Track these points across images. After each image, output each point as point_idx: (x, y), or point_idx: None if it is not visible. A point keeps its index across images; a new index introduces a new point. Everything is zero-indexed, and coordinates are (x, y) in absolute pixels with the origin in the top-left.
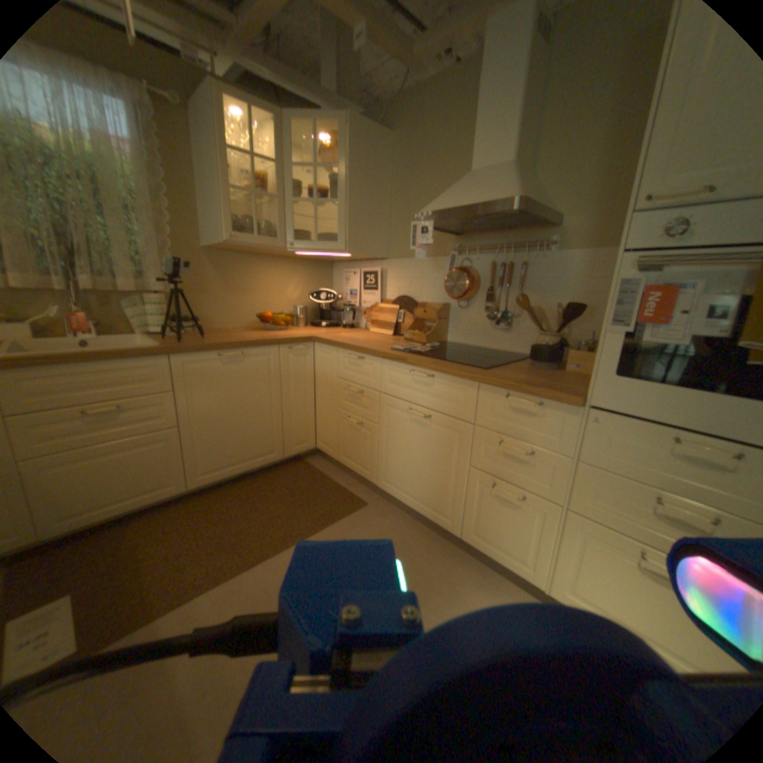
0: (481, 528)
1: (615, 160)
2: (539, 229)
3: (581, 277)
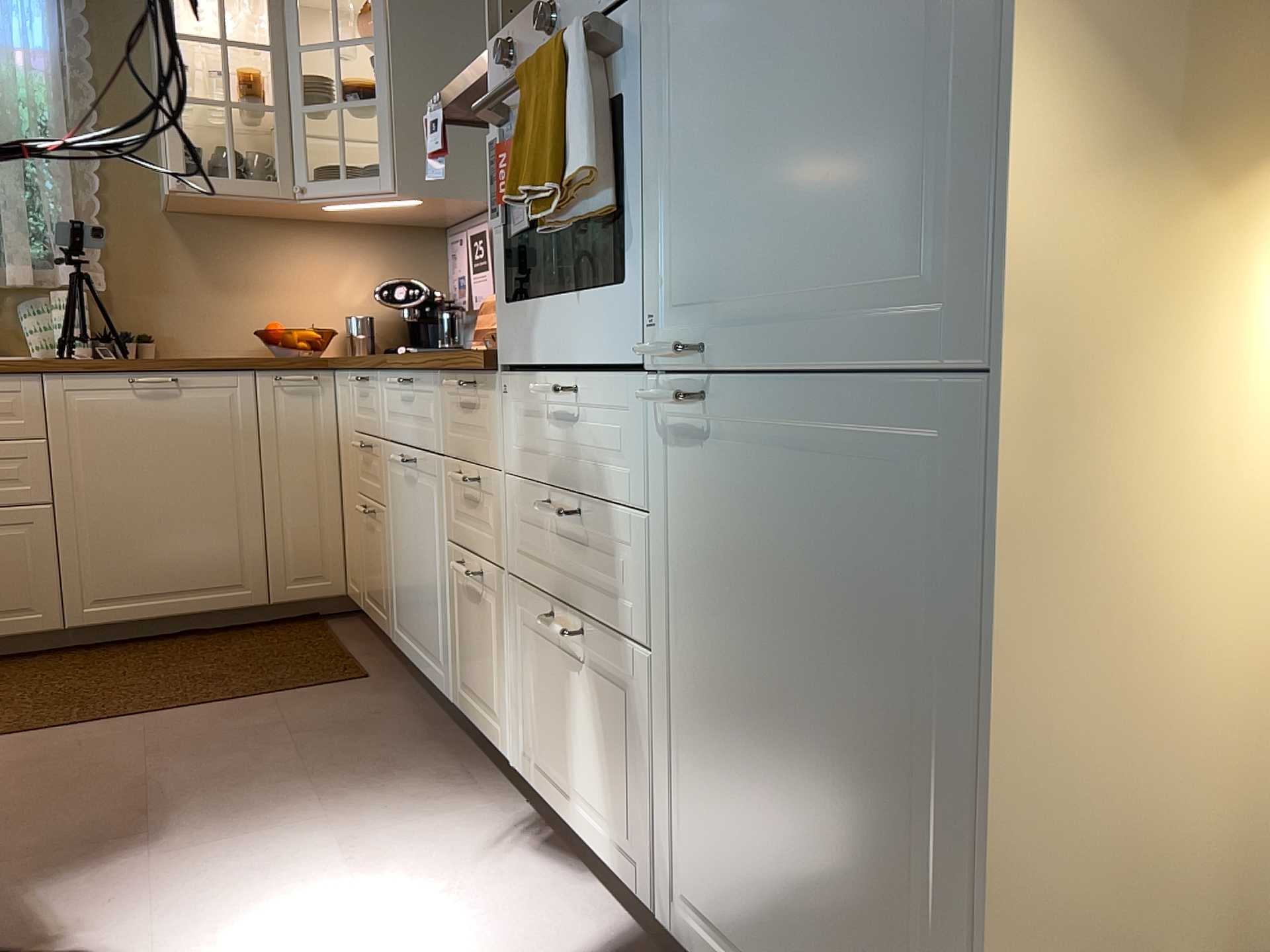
0: (464, 668)
1: None
2: None
3: None
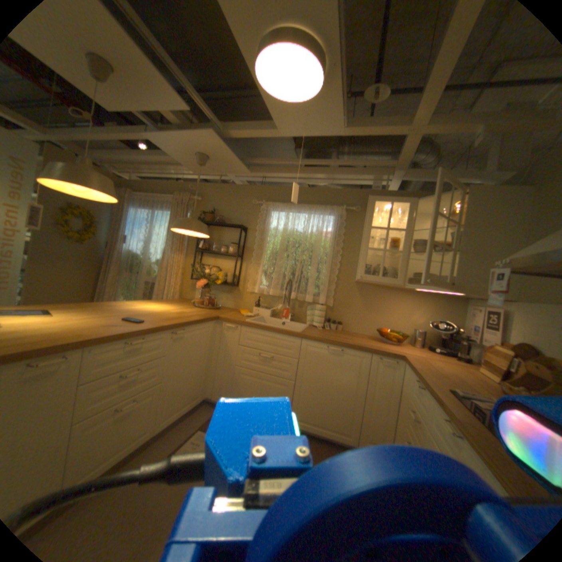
0: None
1: None
2: None
3: None
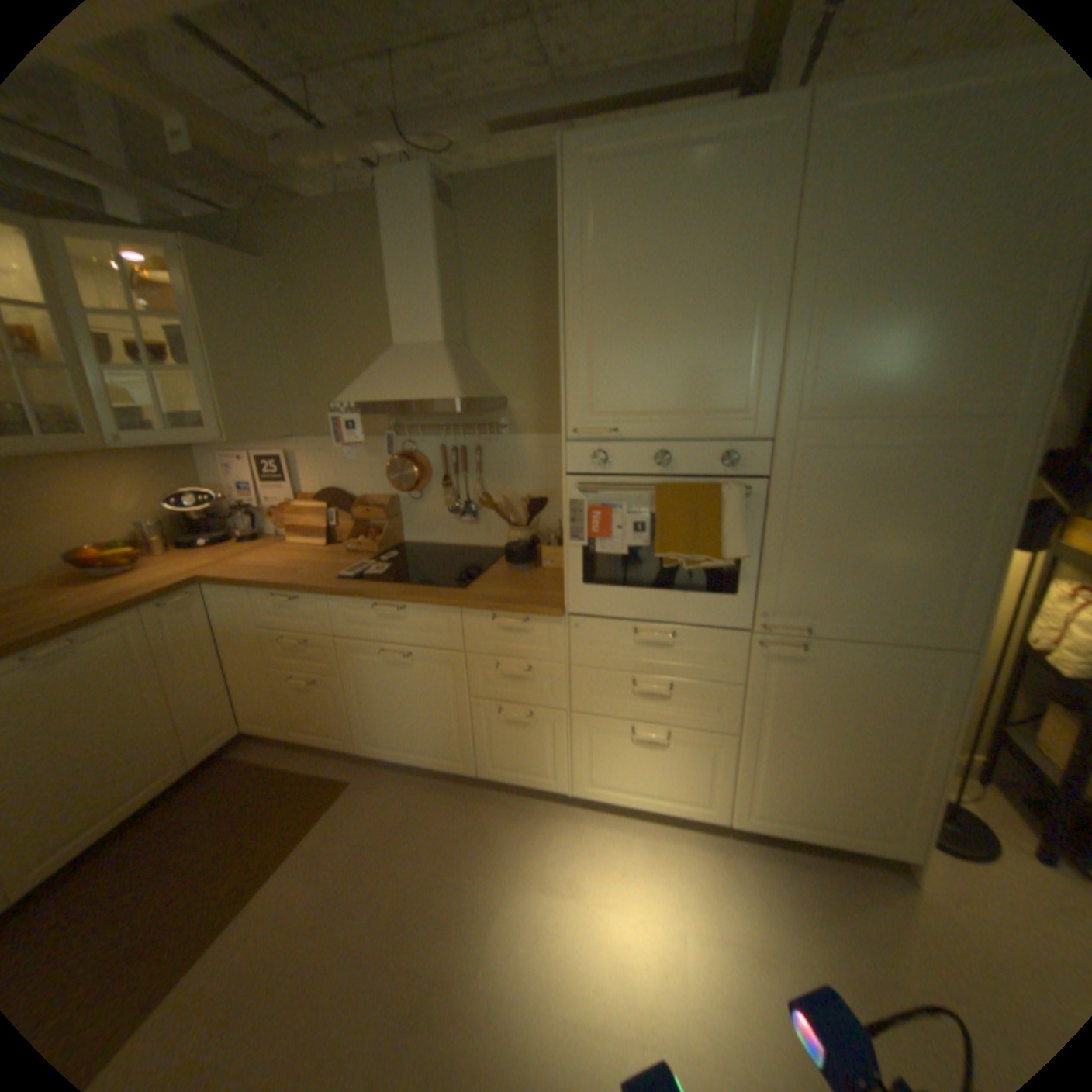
0: (497, 758)
1: (543, 350)
2: (486, 413)
3: (537, 464)
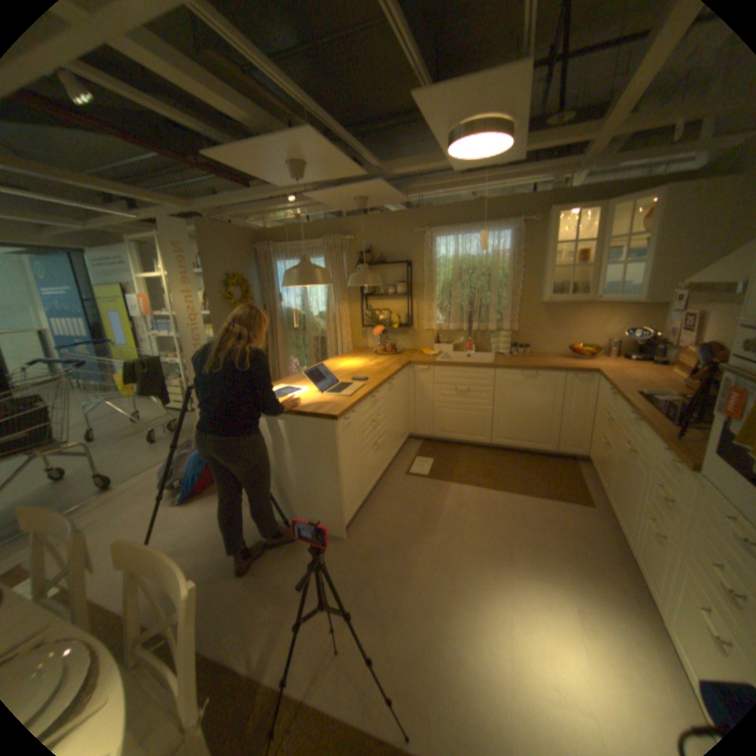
0: (645, 555)
1: None
2: None
3: None
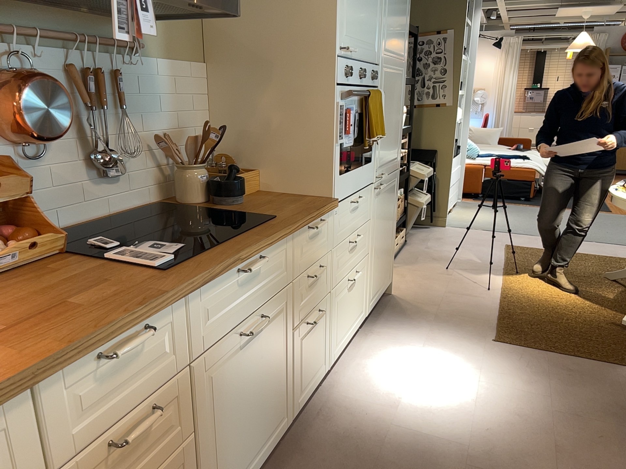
0: (303, 378)
1: None
2: None
3: (171, 96)
